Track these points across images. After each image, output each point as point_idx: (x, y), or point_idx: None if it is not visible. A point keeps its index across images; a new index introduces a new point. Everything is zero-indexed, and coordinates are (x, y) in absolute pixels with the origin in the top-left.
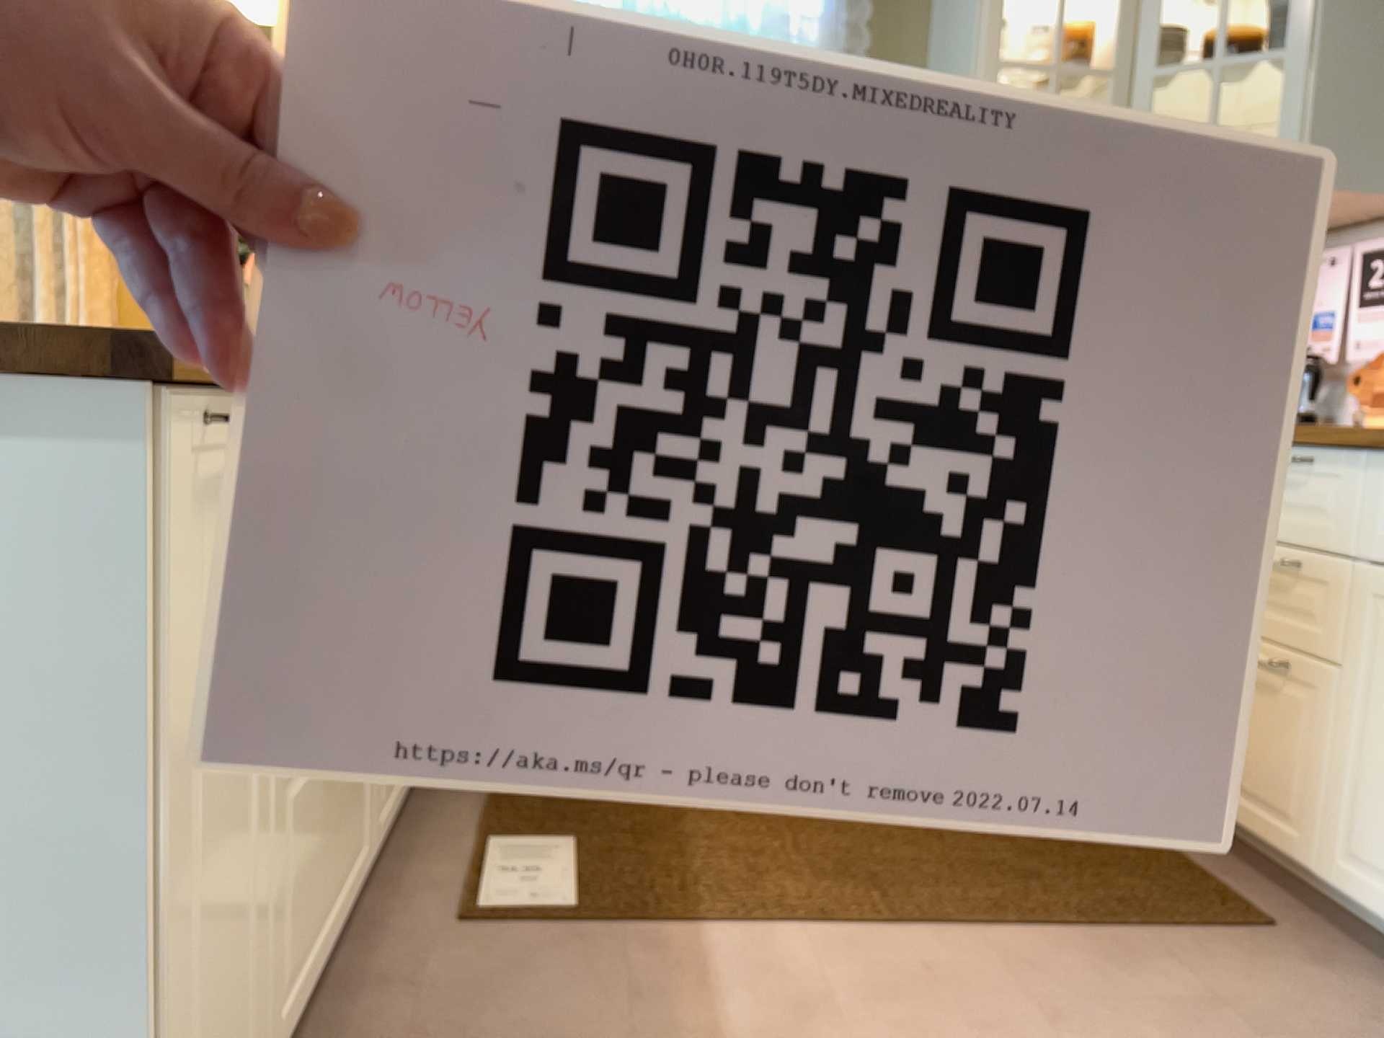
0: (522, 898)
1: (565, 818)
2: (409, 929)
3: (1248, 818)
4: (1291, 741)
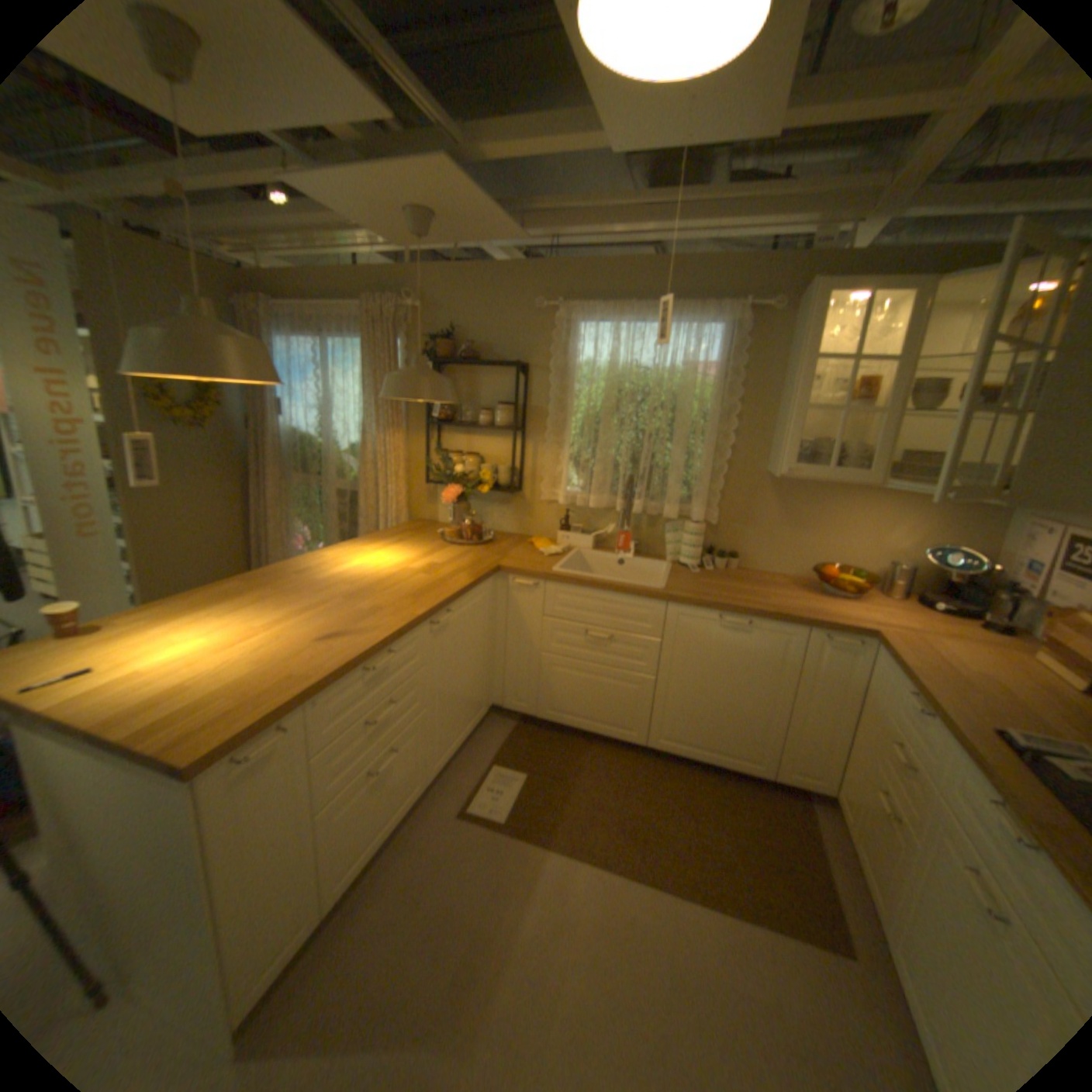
0: (487, 811)
1: (531, 760)
2: (438, 816)
3: (869, 879)
4: (892, 861)
